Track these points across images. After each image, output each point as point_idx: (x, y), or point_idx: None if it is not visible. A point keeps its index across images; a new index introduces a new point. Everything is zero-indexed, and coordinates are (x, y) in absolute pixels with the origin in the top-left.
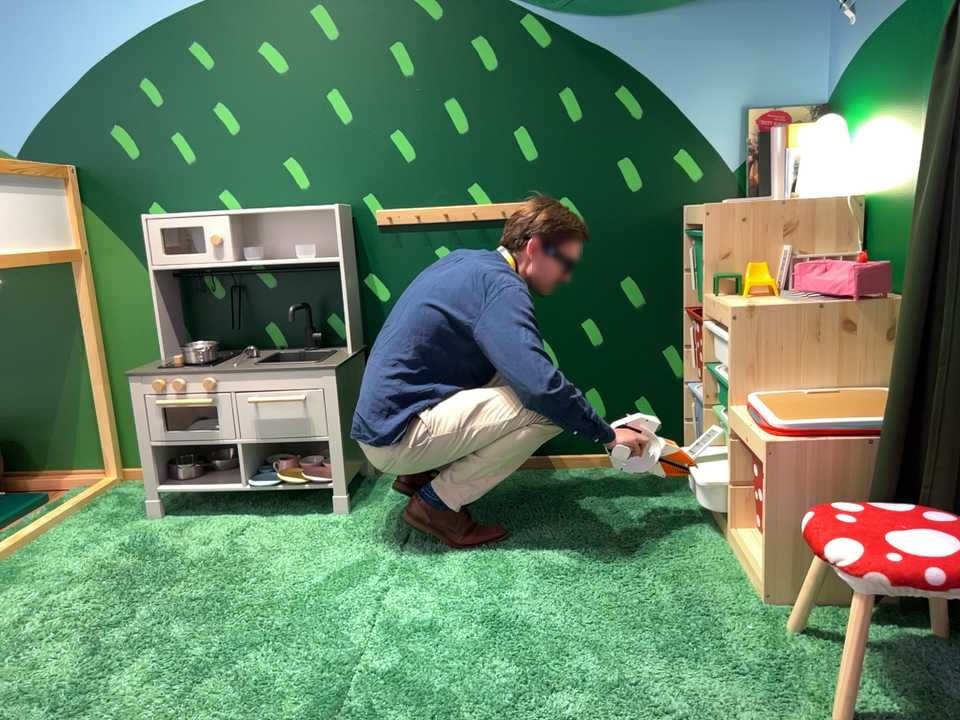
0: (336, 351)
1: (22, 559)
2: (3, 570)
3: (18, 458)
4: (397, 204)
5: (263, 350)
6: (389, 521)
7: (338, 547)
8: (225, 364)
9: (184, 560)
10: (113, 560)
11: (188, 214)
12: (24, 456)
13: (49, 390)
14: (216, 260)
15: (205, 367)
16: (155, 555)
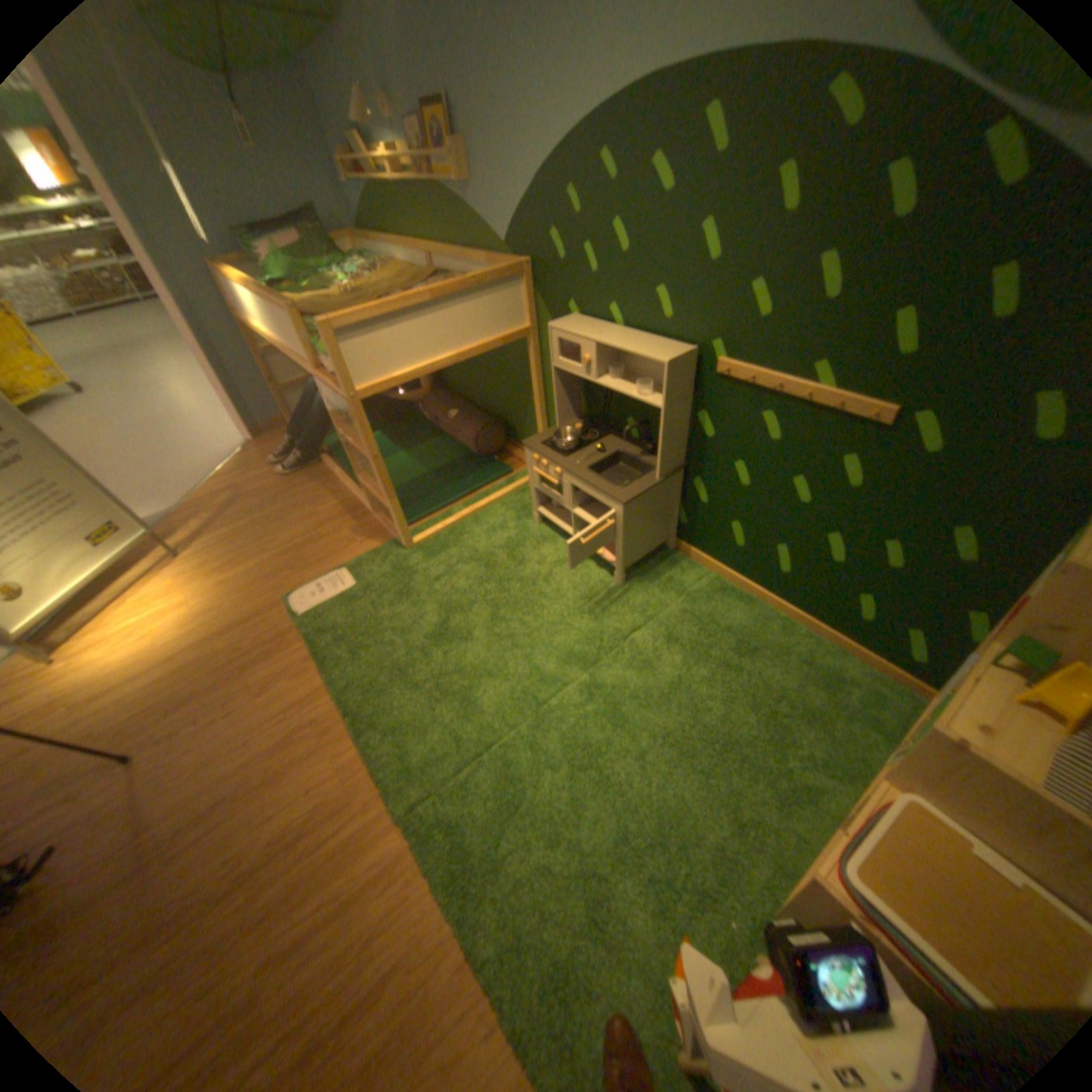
0: (653, 470)
1: (470, 524)
2: (459, 530)
3: (512, 436)
4: (737, 360)
5: (618, 440)
6: (636, 610)
7: (589, 616)
8: (581, 452)
9: (521, 572)
10: (498, 550)
11: (584, 322)
12: (514, 436)
13: (522, 407)
14: (585, 376)
15: (560, 457)
16: (515, 558)
